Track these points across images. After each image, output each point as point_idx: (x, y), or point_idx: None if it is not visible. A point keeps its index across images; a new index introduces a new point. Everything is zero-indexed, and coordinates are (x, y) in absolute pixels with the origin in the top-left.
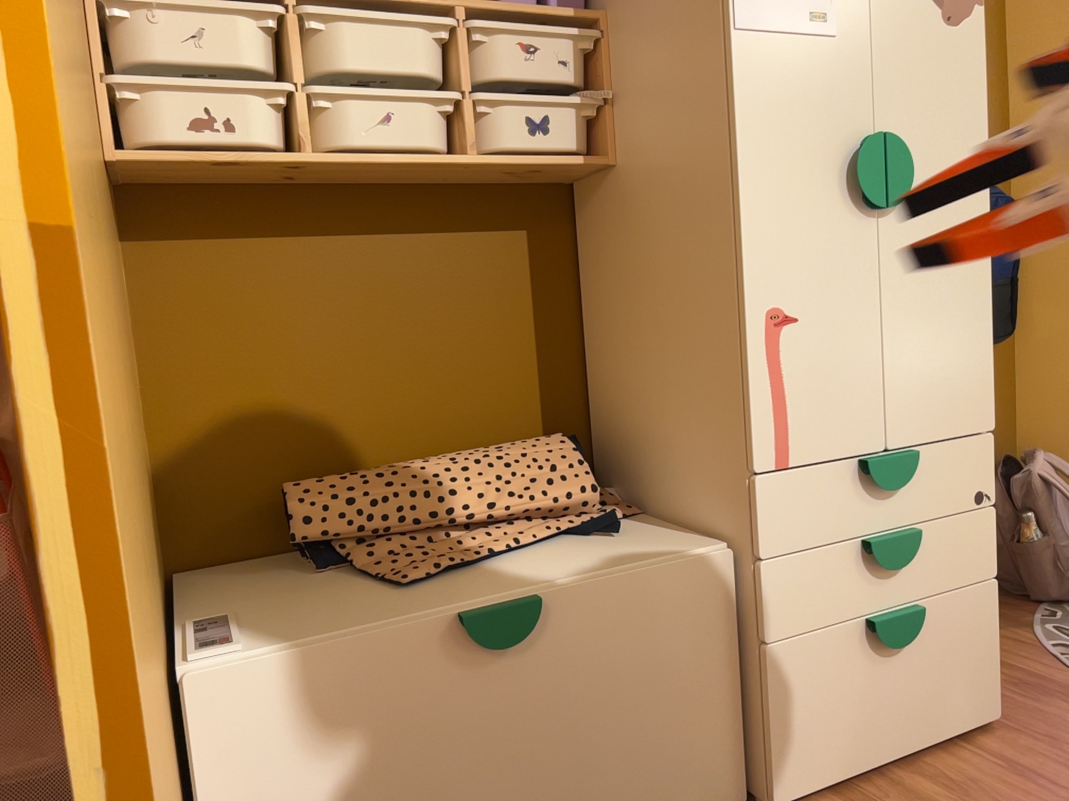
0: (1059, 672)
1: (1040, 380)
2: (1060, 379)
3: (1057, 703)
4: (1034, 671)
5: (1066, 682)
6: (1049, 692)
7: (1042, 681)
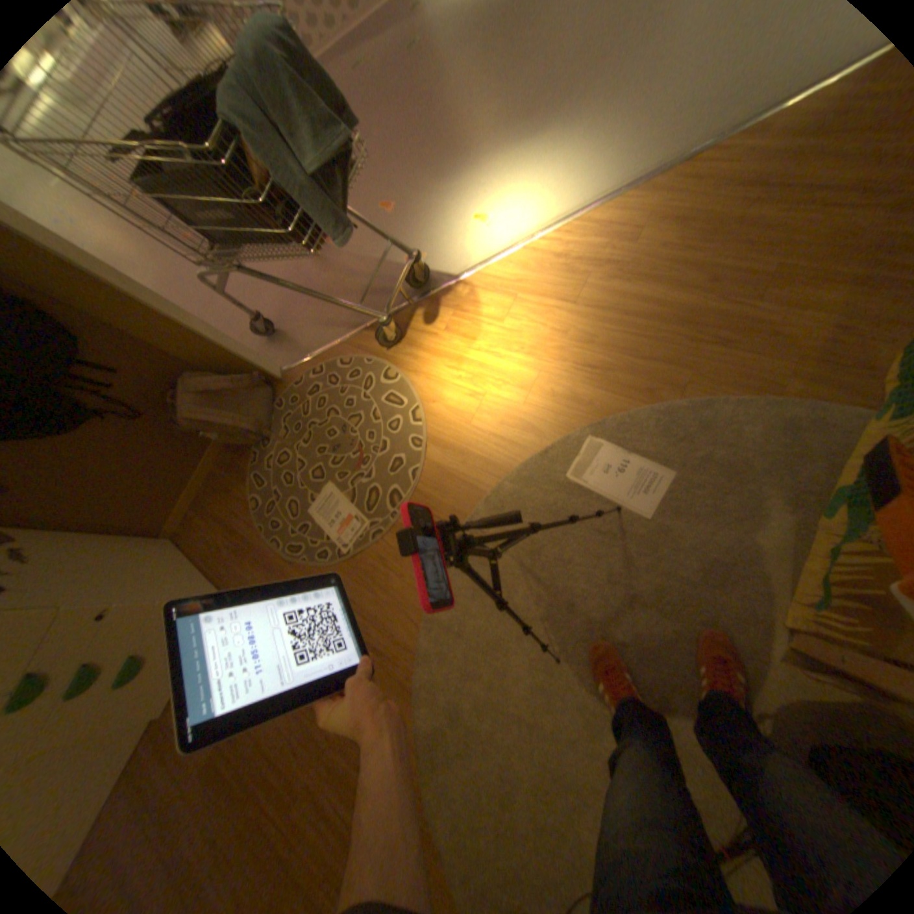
0: (248, 536)
1: (144, 332)
2: (152, 326)
3: (244, 570)
4: (241, 540)
5: (250, 546)
6: (243, 560)
7: (242, 550)
